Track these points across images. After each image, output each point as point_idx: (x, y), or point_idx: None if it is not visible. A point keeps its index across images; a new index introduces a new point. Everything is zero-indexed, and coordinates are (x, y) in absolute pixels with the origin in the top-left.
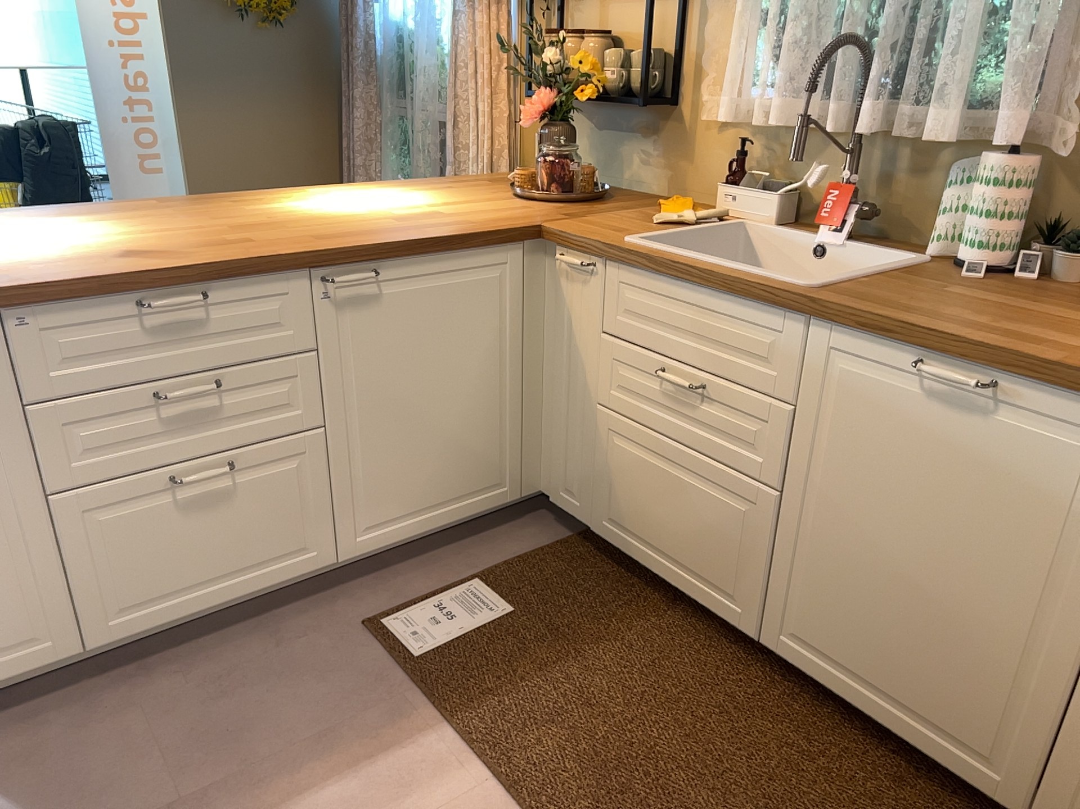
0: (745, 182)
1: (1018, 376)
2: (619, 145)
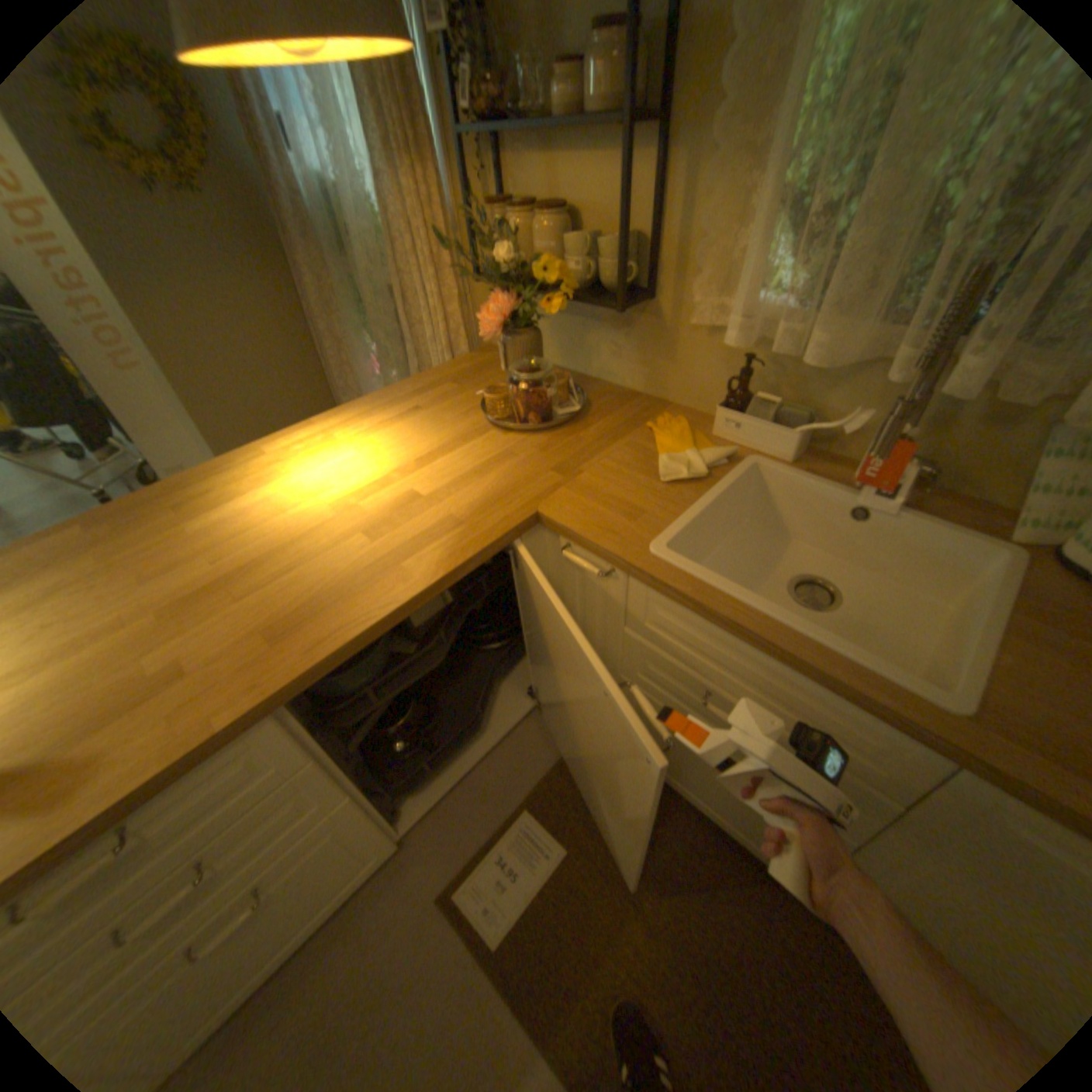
0: (753, 404)
1: None
2: (585, 331)
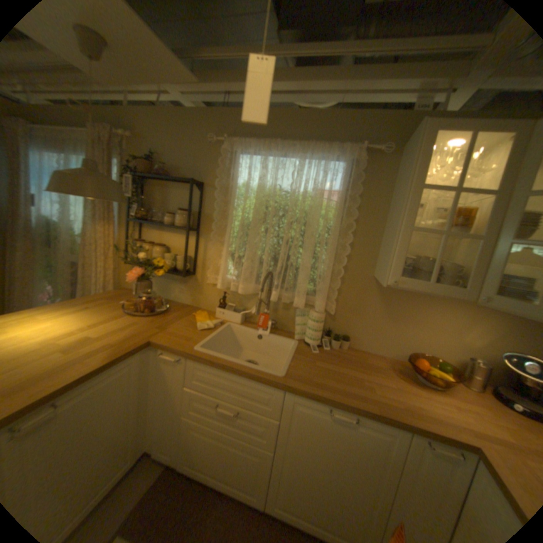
0: (227, 307)
1: (367, 418)
2: (169, 284)
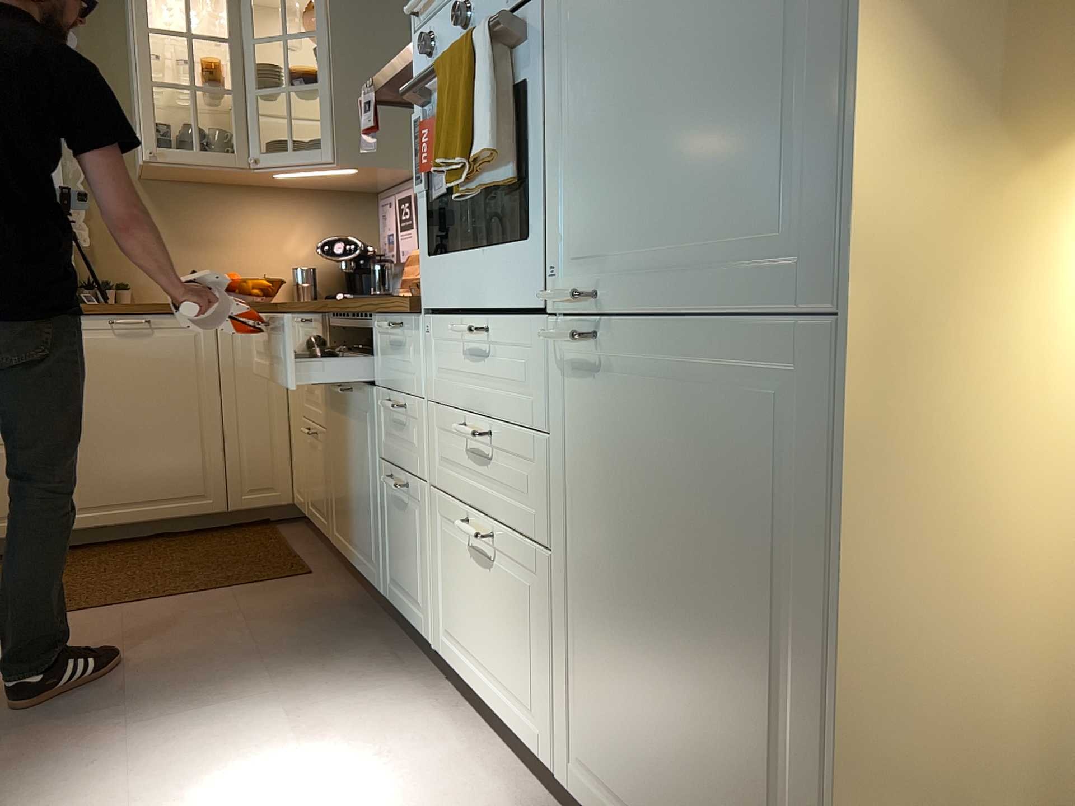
0: None
1: (157, 312)
2: None
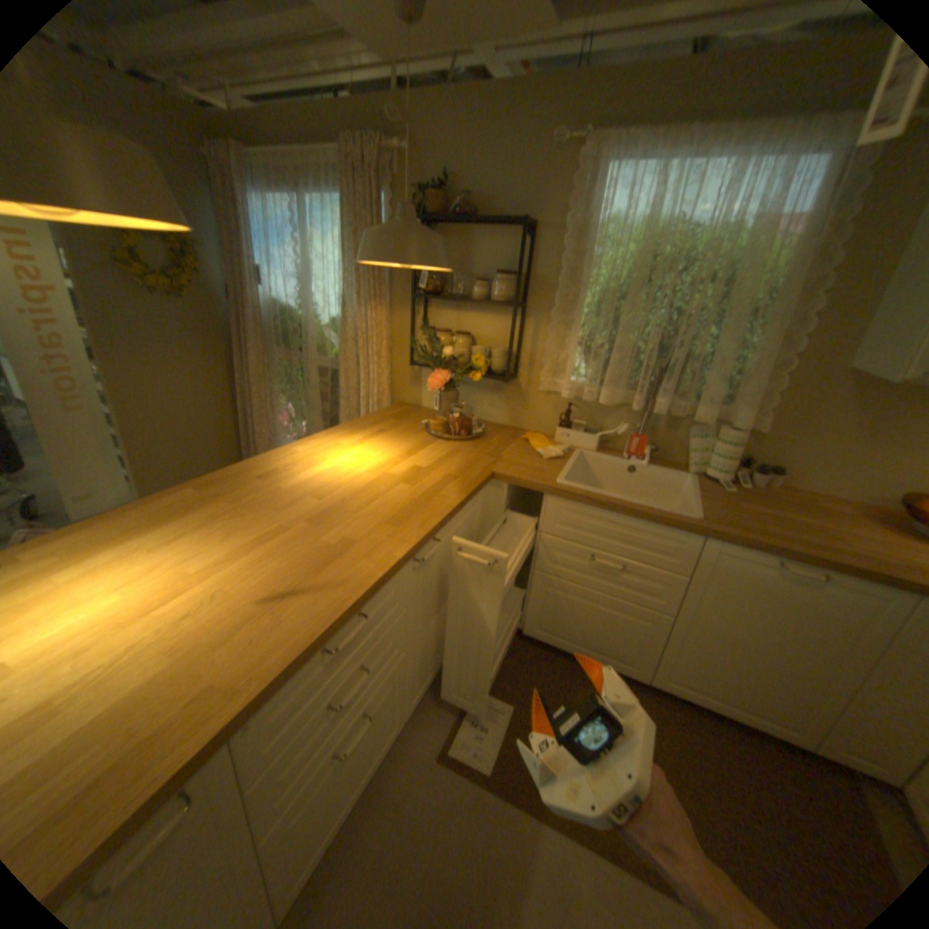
0: (573, 426)
1: (846, 574)
2: (473, 395)
